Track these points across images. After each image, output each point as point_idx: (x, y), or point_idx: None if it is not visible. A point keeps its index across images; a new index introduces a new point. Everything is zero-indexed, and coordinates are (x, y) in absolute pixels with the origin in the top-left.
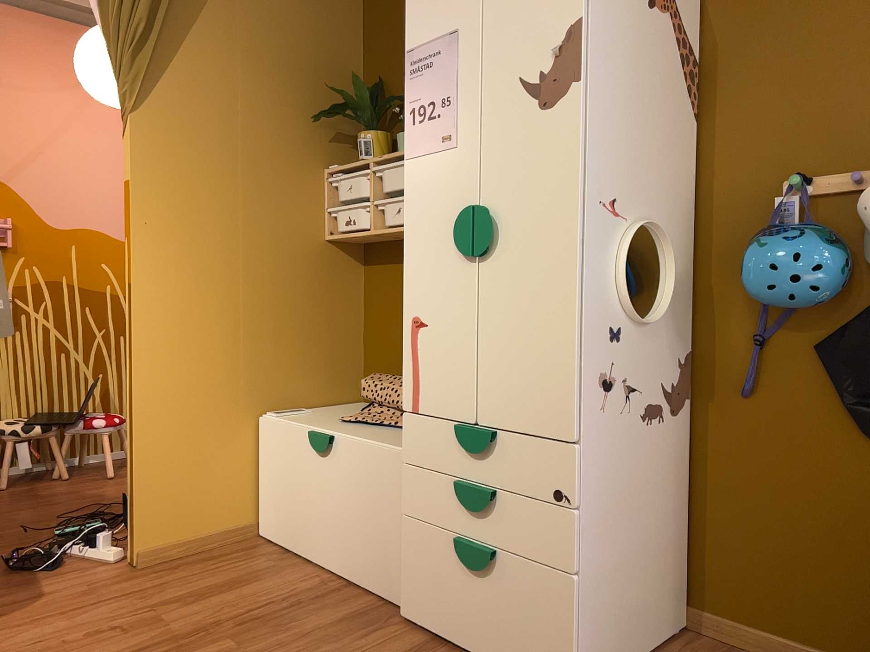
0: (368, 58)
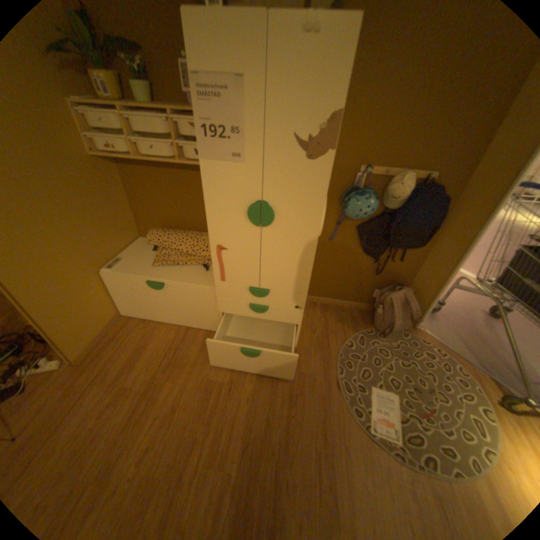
0: None
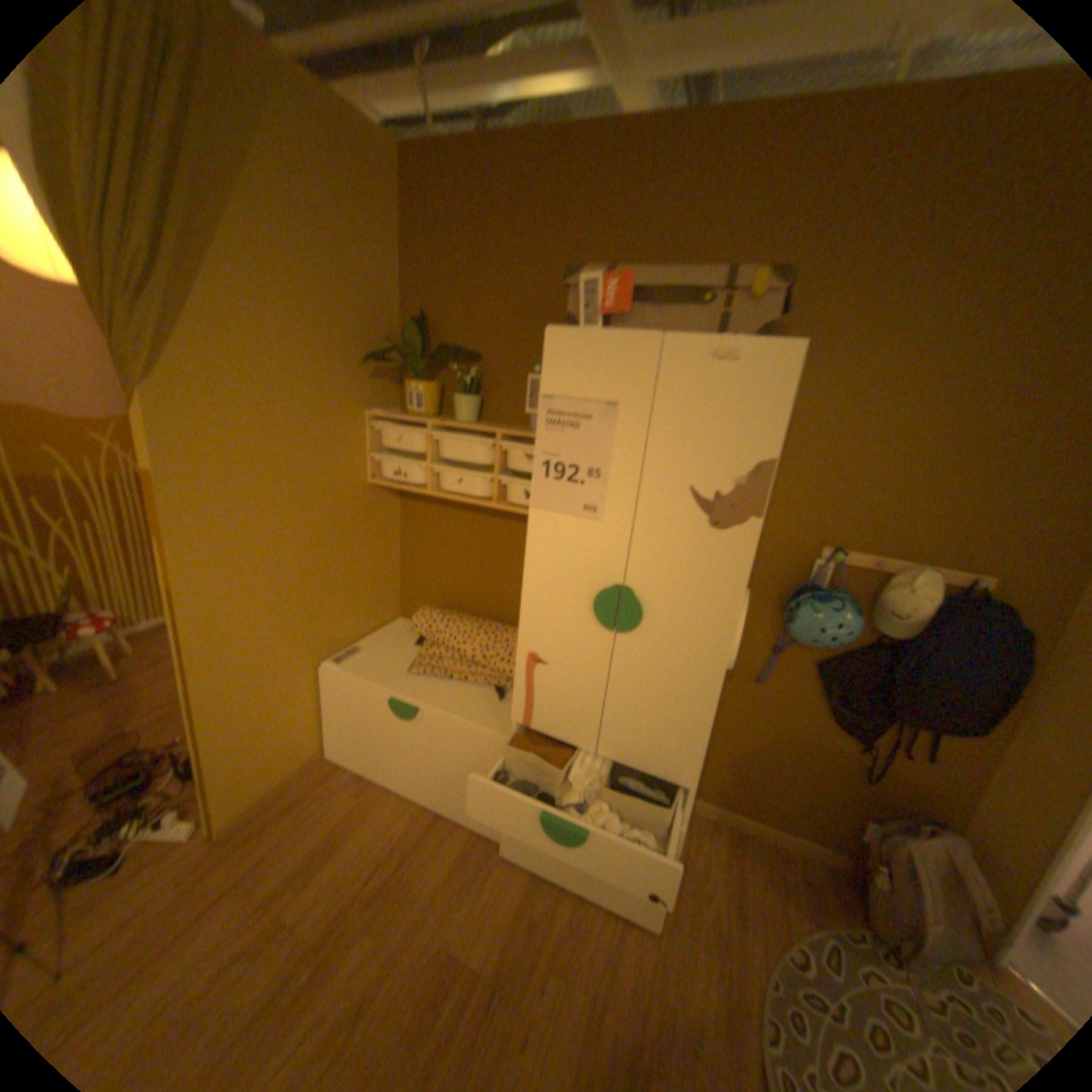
0: (406, 280)
